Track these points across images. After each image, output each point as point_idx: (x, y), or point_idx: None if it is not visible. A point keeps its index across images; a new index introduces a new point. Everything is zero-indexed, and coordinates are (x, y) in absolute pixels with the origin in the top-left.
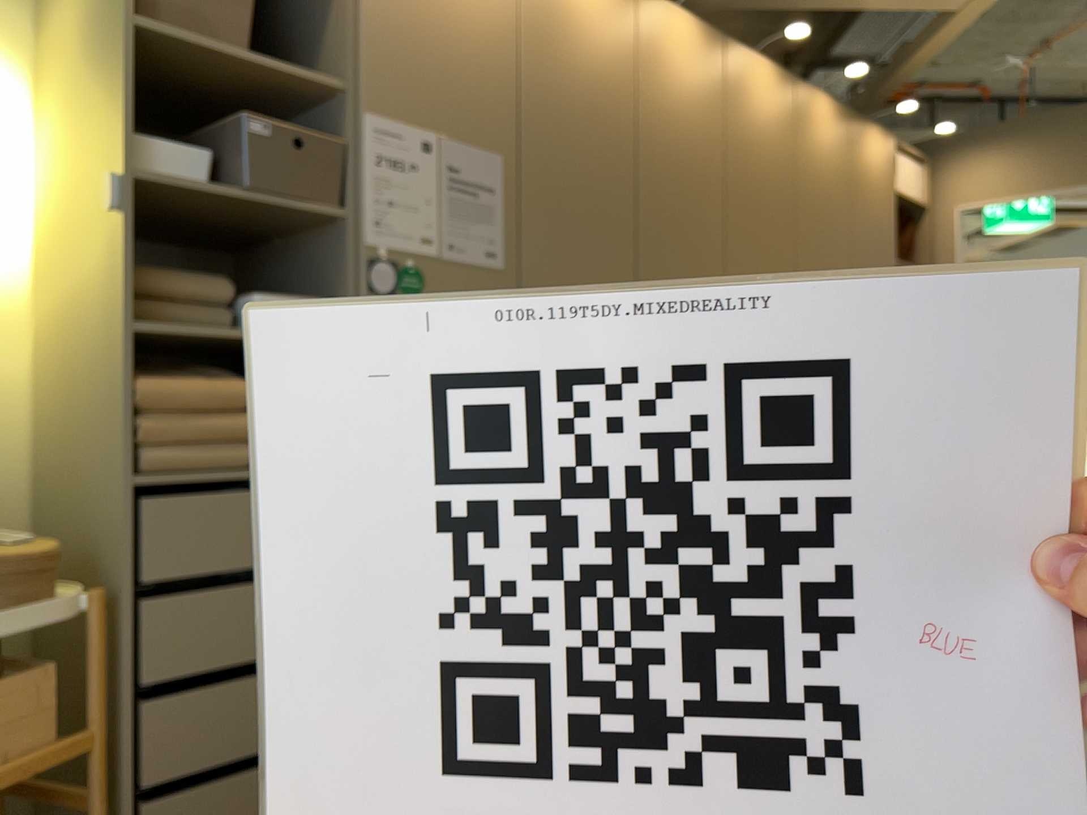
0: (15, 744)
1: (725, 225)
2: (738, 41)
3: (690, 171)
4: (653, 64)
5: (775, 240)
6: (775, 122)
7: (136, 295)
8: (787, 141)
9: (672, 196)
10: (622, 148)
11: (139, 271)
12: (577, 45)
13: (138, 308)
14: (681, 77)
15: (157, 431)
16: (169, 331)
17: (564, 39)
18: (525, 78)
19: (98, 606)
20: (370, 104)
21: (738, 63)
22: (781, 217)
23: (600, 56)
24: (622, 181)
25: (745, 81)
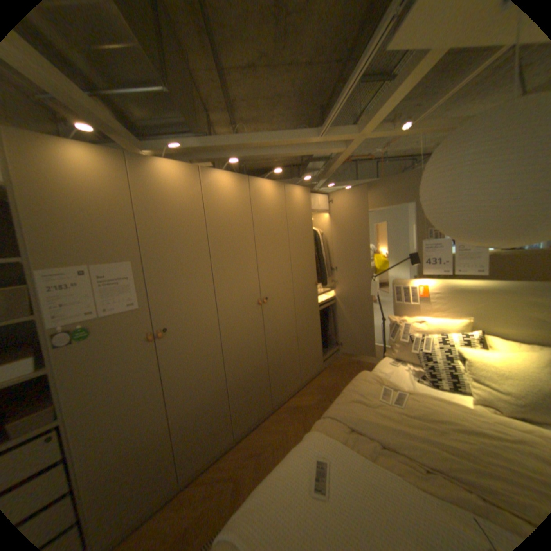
0: None
1: (255, 251)
2: (253, 178)
3: (235, 236)
4: (210, 199)
5: (278, 249)
6: (274, 205)
7: None
8: (281, 210)
9: (227, 249)
10: (198, 238)
11: None
12: (167, 203)
13: None
14: (226, 201)
15: None
16: None
17: (160, 202)
18: (139, 225)
19: None
20: (38, 266)
21: (254, 187)
22: (280, 239)
23: (181, 204)
24: (200, 251)
25: (259, 193)
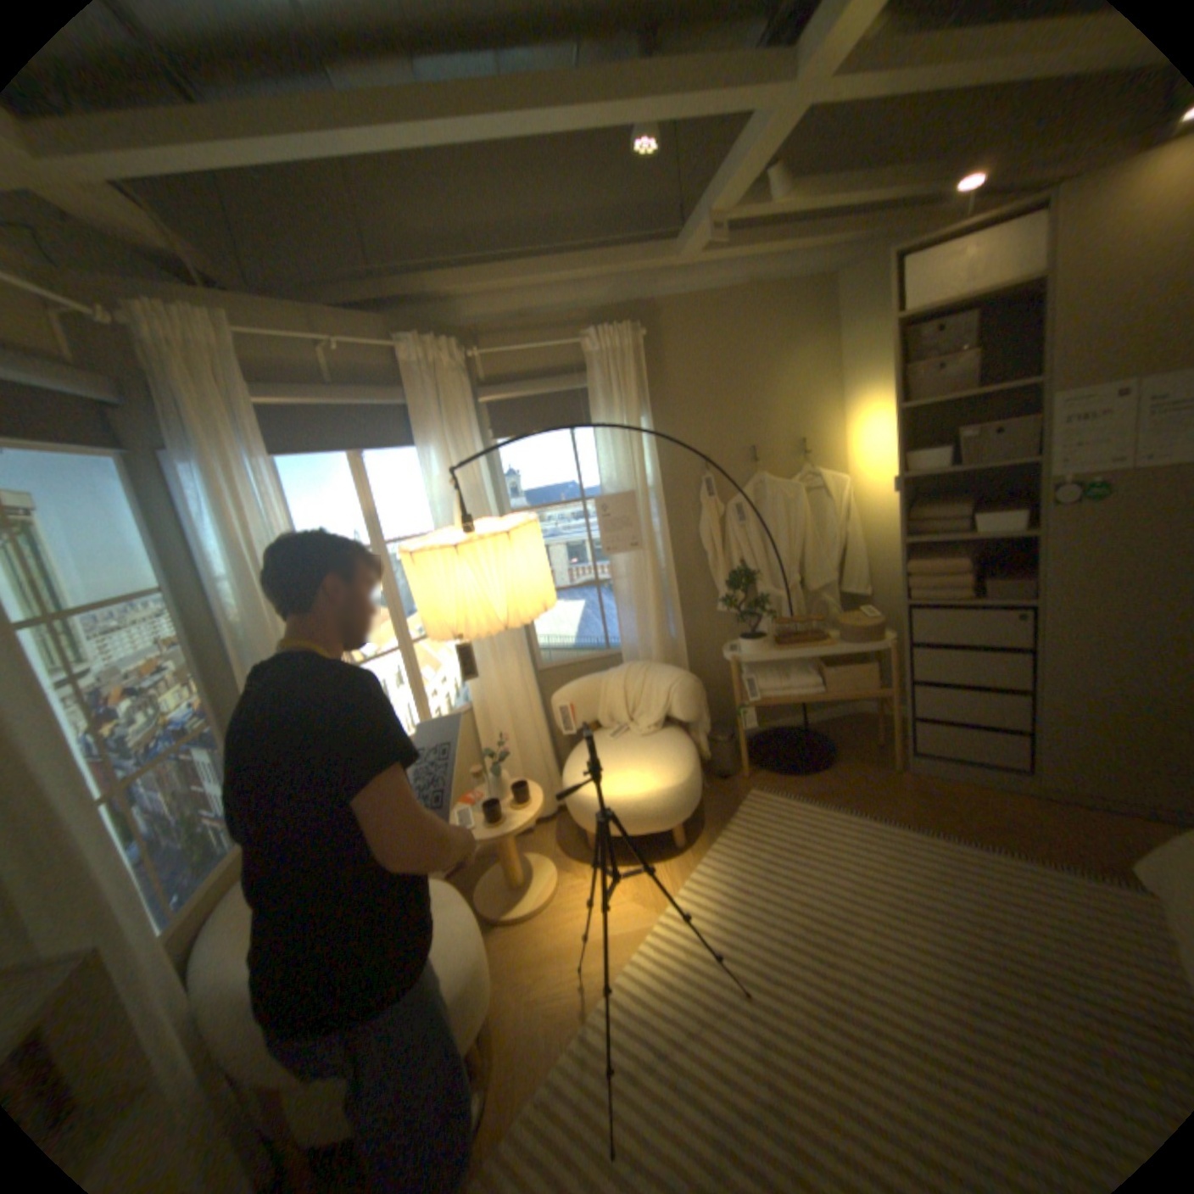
0: (864, 685)
1: None
2: None
3: None
4: None
5: None
6: None
7: (920, 519)
8: None
9: None
10: None
11: (919, 510)
12: None
13: (920, 525)
14: None
15: (917, 583)
16: (932, 536)
17: None
18: None
19: (895, 647)
20: (1059, 385)
21: None
22: None
23: None
24: None
25: None
